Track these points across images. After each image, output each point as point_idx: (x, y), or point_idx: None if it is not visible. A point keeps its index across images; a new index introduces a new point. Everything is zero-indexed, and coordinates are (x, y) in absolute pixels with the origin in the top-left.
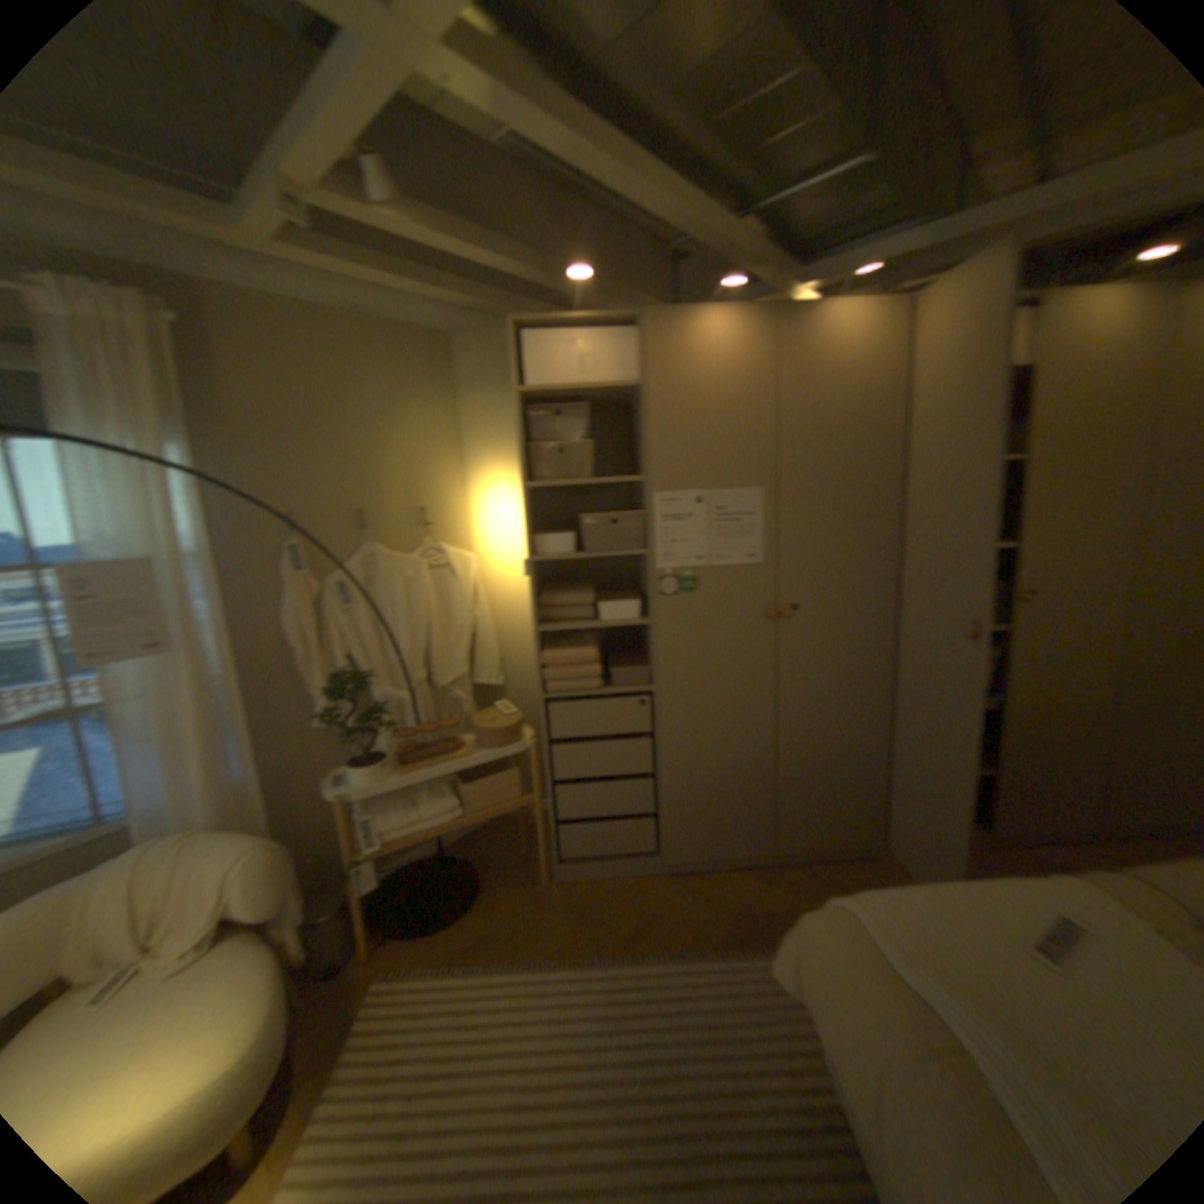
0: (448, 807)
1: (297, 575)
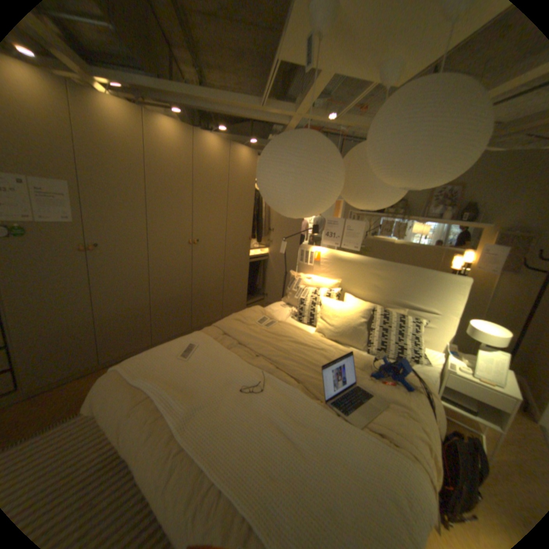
0: None
1: None
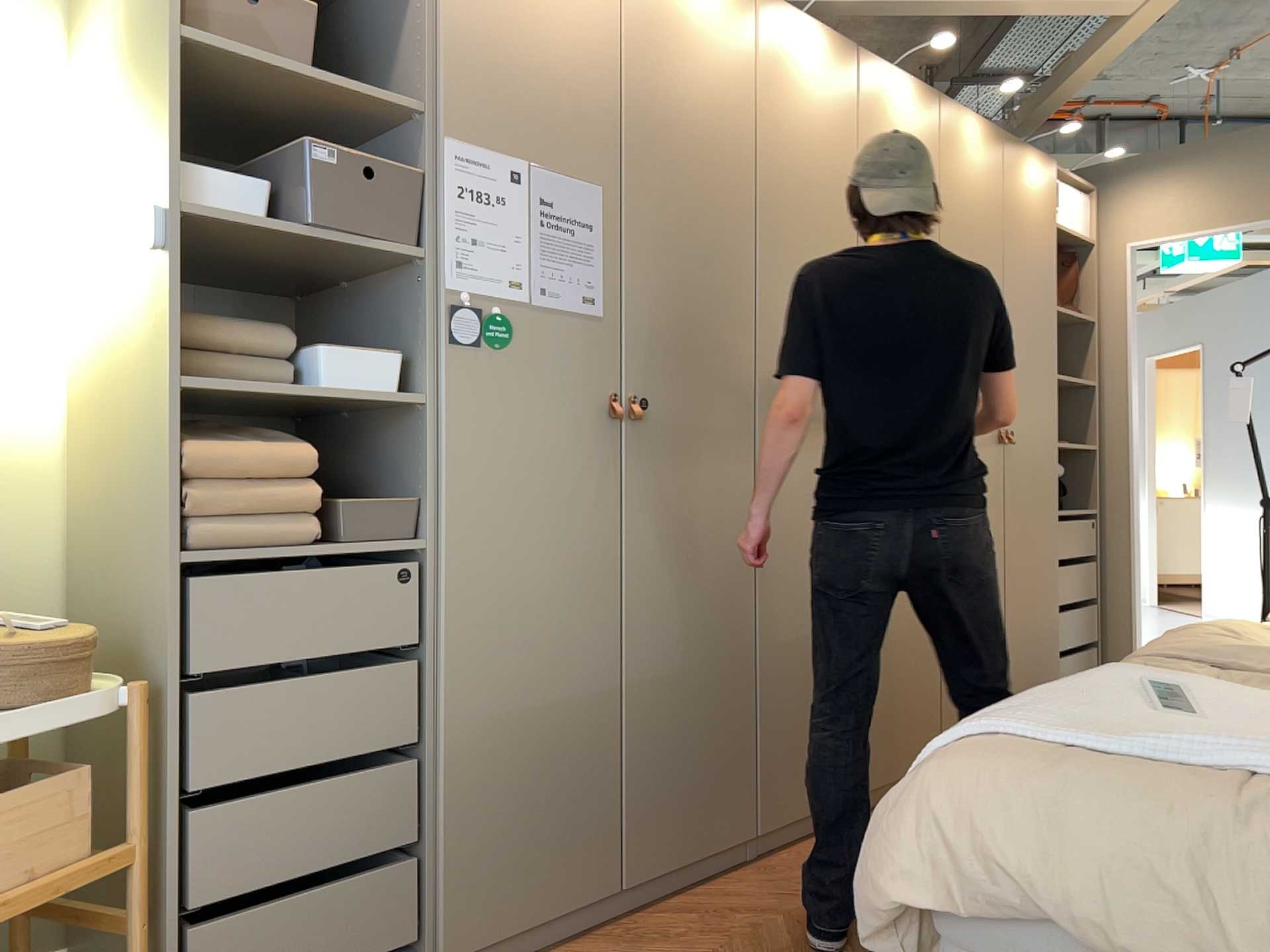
0: None
1: None
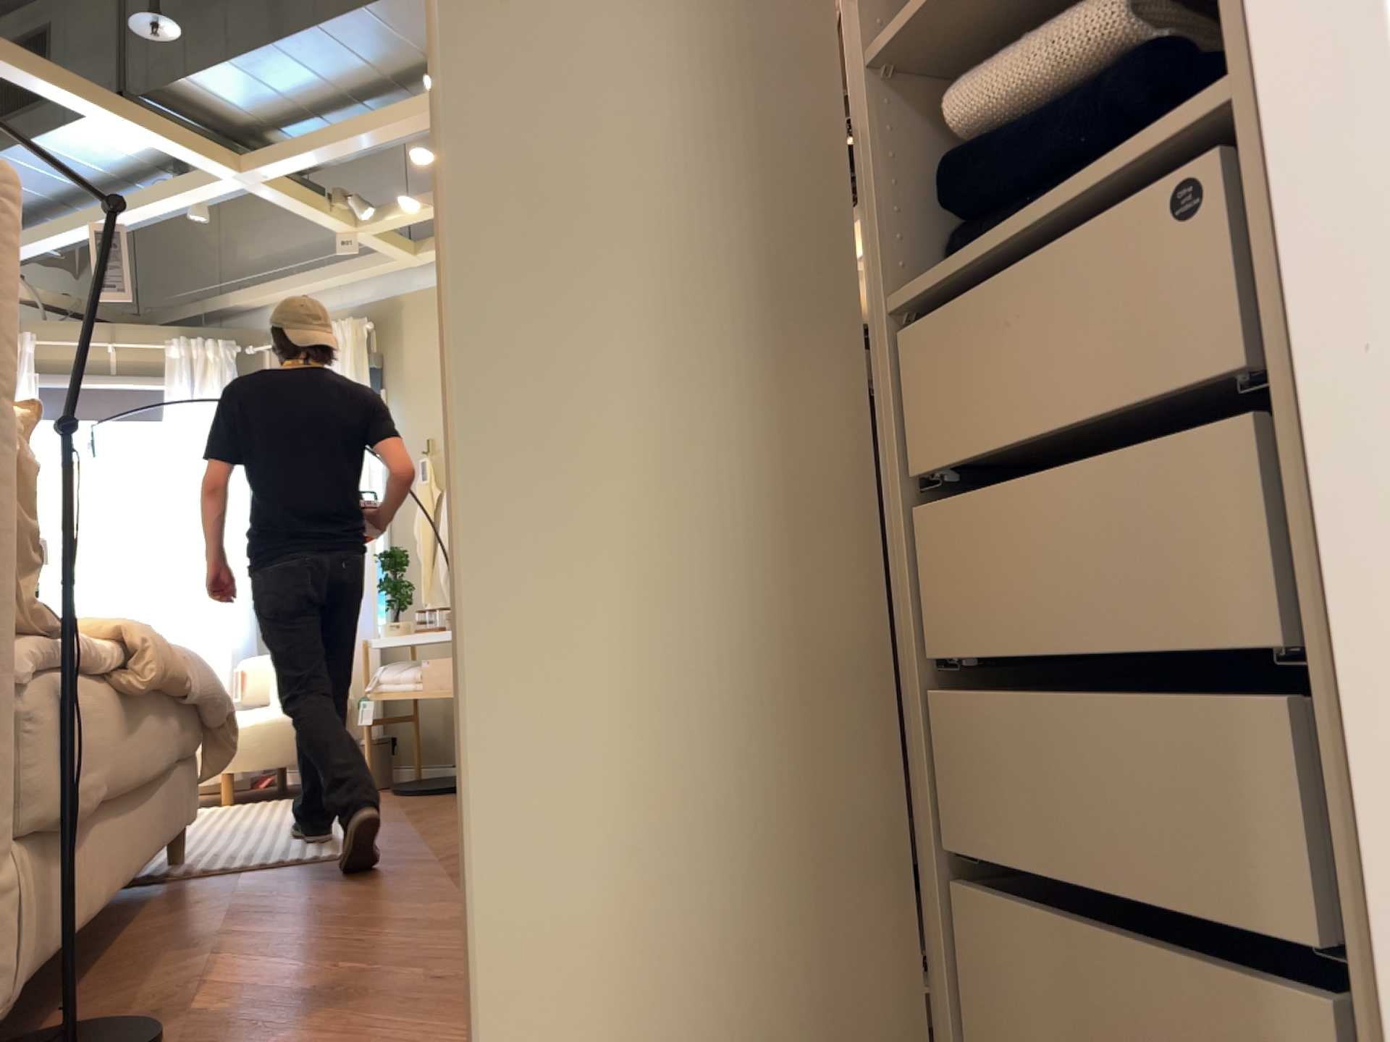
0: (420, 671)
1: (427, 484)
